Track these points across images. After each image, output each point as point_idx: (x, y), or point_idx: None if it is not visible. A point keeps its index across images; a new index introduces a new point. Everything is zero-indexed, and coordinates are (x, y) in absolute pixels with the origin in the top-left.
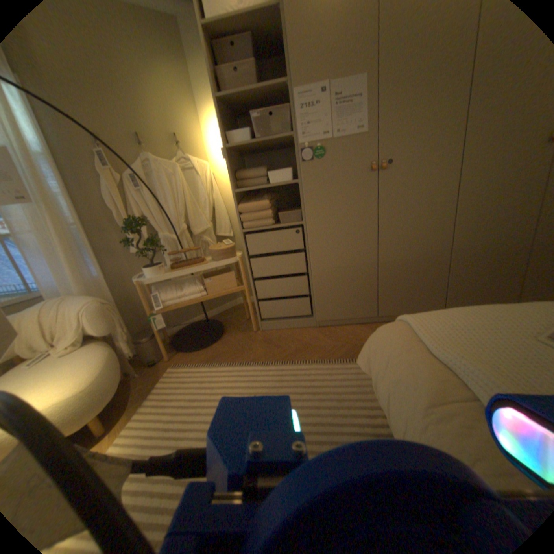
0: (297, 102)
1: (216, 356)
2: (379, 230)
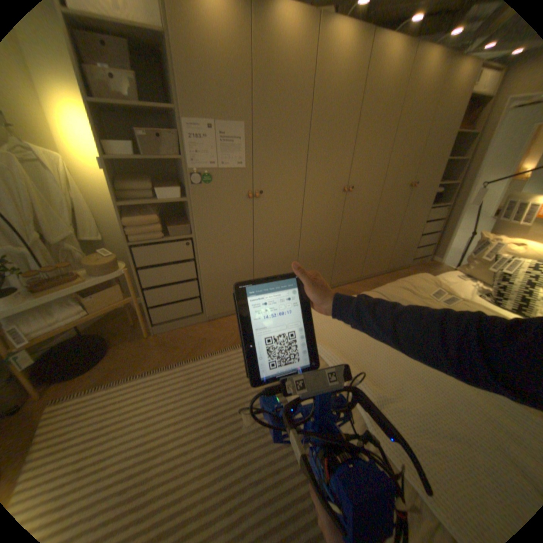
0: (185, 132)
1: (110, 376)
2: (255, 242)
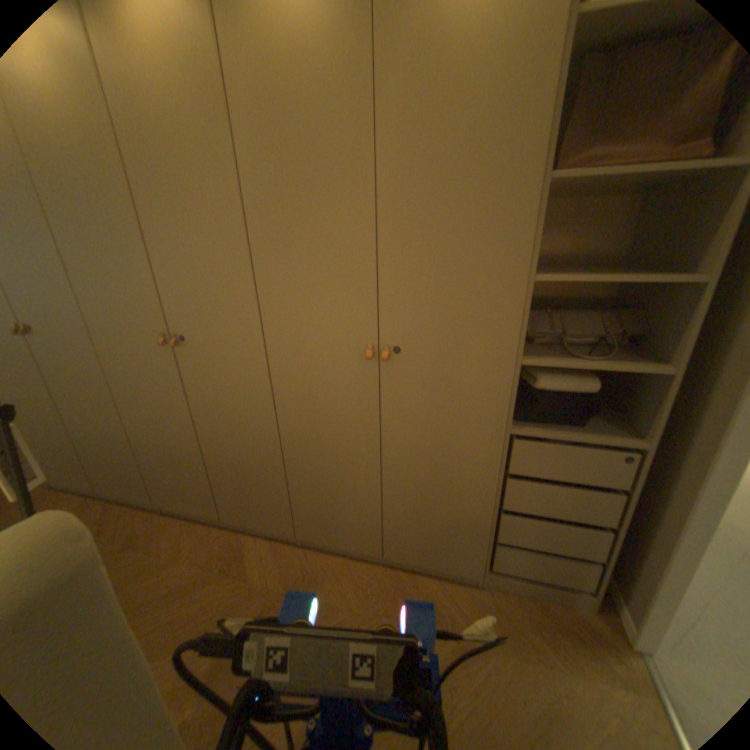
0: None
1: None
2: (54, 401)
